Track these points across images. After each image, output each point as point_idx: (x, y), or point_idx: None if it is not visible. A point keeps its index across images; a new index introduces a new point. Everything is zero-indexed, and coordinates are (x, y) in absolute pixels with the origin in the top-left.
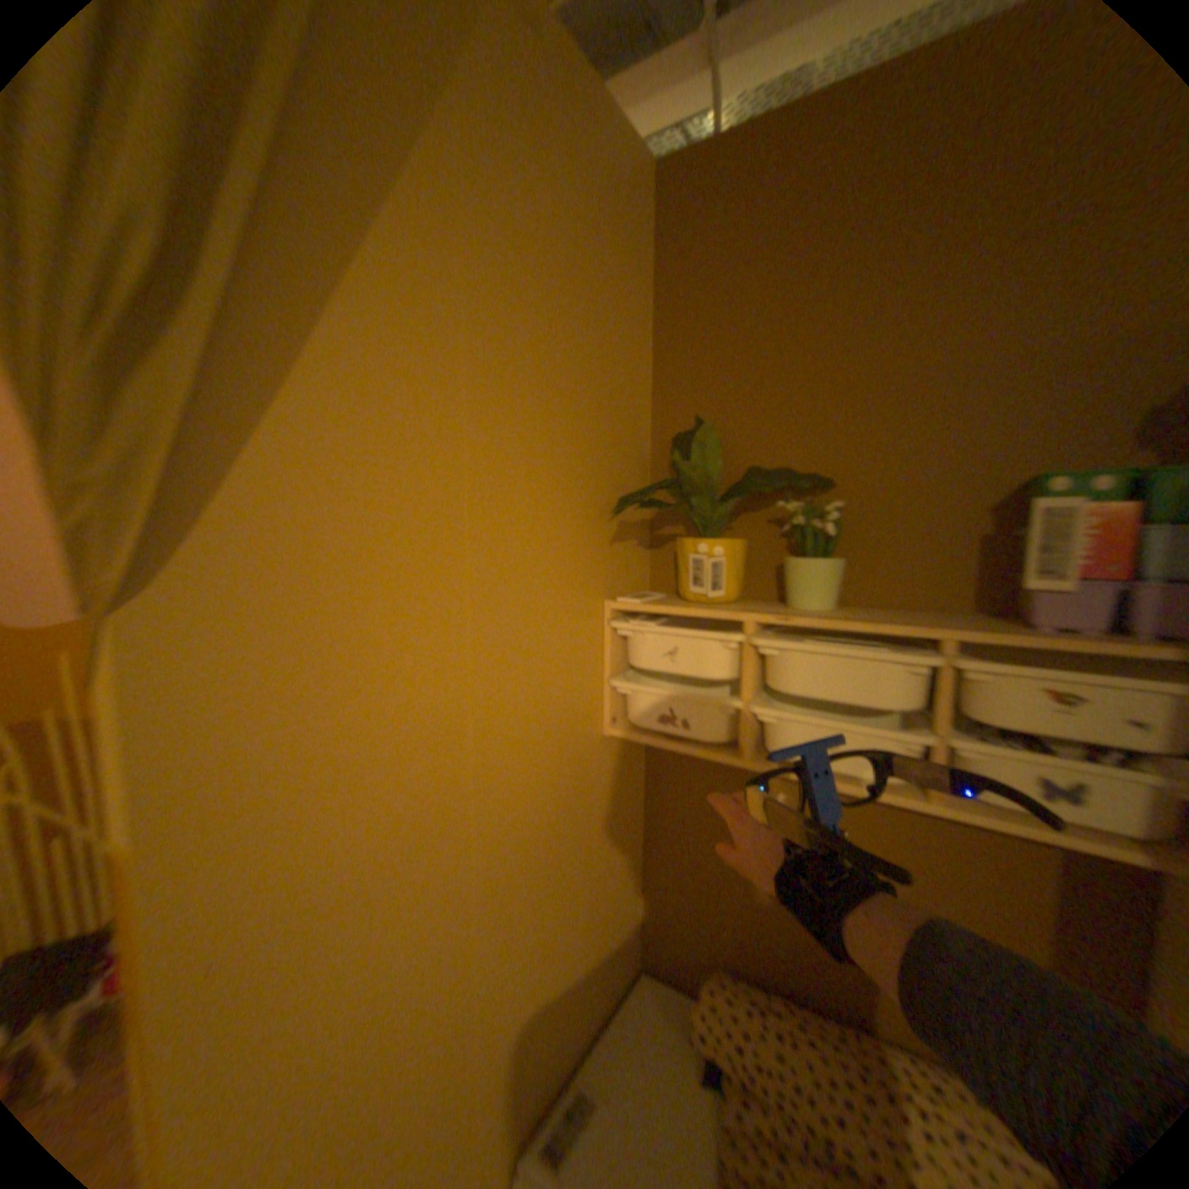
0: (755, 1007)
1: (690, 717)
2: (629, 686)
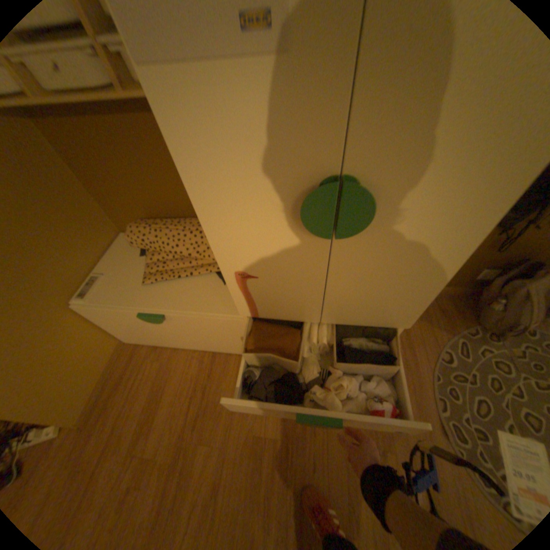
0: (147, 224)
1: None
2: None
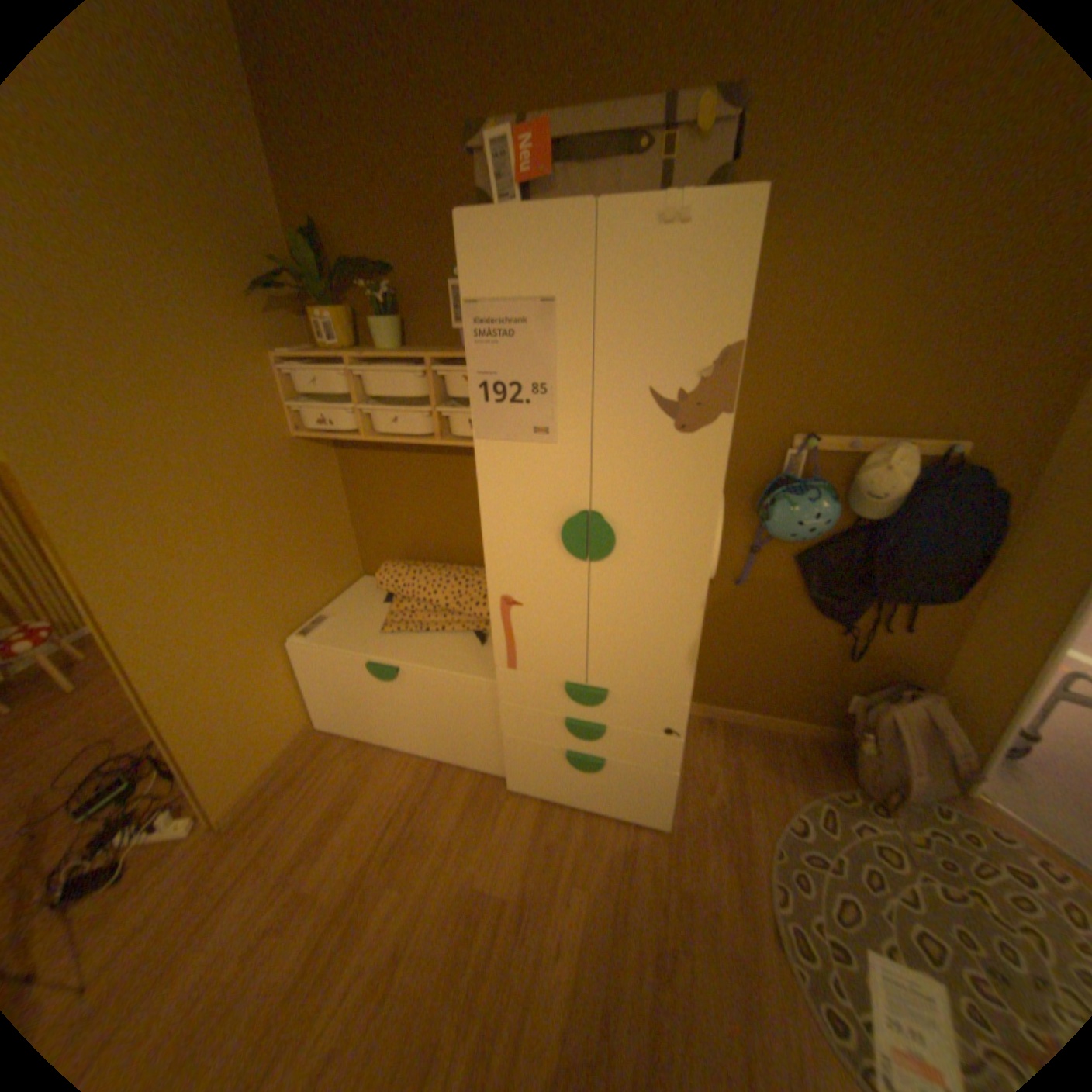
0: (406, 566)
1: (333, 420)
2: (298, 407)
